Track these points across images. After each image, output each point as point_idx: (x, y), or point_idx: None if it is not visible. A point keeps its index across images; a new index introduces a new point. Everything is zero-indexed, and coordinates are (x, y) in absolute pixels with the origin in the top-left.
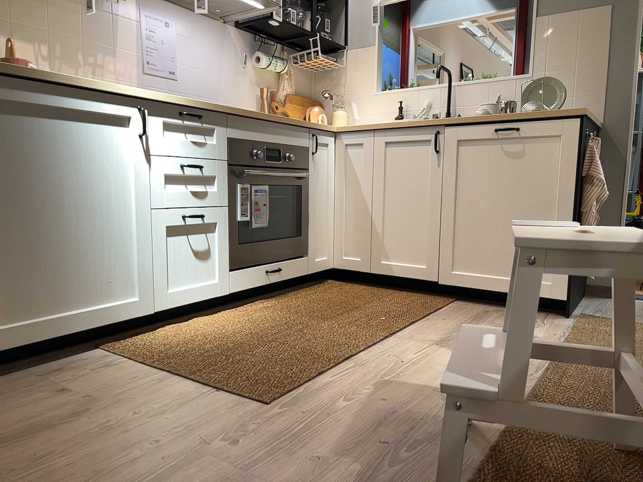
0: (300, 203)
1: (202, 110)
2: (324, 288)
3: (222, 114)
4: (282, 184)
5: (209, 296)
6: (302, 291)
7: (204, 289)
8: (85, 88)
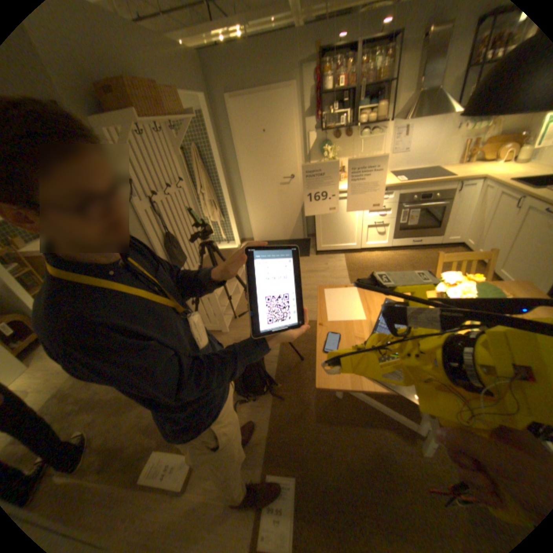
0: (447, 213)
1: (388, 187)
2: (451, 251)
3: (398, 186)
4: (431, 207)
5: (383, 246)
6: (437, 249)
7: (381, 244)
8: (344, 191)
